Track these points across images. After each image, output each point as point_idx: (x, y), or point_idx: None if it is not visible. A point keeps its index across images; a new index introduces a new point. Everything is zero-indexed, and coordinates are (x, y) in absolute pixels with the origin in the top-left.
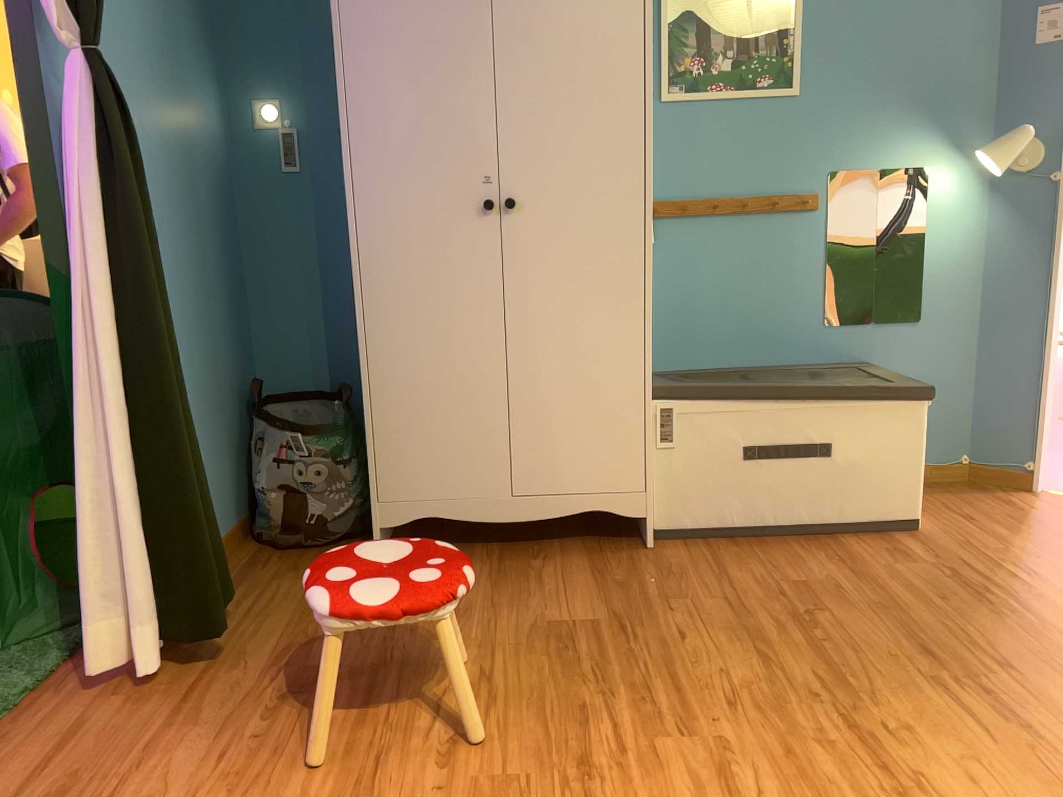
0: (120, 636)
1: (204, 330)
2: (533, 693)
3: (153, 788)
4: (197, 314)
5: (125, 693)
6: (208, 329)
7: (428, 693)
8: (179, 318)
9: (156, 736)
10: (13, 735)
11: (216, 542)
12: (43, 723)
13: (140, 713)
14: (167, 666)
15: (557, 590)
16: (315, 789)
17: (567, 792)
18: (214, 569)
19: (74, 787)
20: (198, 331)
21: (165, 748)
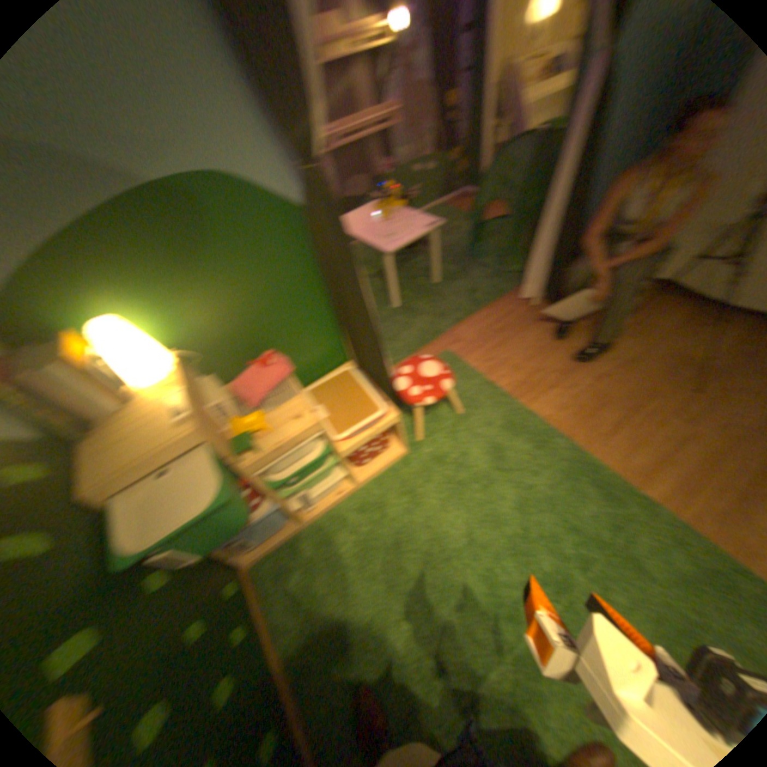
0: (533, 294)
1: (621, 162)
2: (653, 380)
3: (523, 344)
4: (620, 155)
5: (529, 310)
6: (624, 161)
7: (616, 359)
8: (609, 161)
9: (530, 329)
10: (499, 310)
11: (577, 270)
12: (506, 310)
13: (530, 319)
14: (544, 306)
15: (711, 344)
16: (561, 369)
17: (632, 416)
18: (572, 280)
19: (507, 334)
20: (617, 164)
21: (531, 334)
